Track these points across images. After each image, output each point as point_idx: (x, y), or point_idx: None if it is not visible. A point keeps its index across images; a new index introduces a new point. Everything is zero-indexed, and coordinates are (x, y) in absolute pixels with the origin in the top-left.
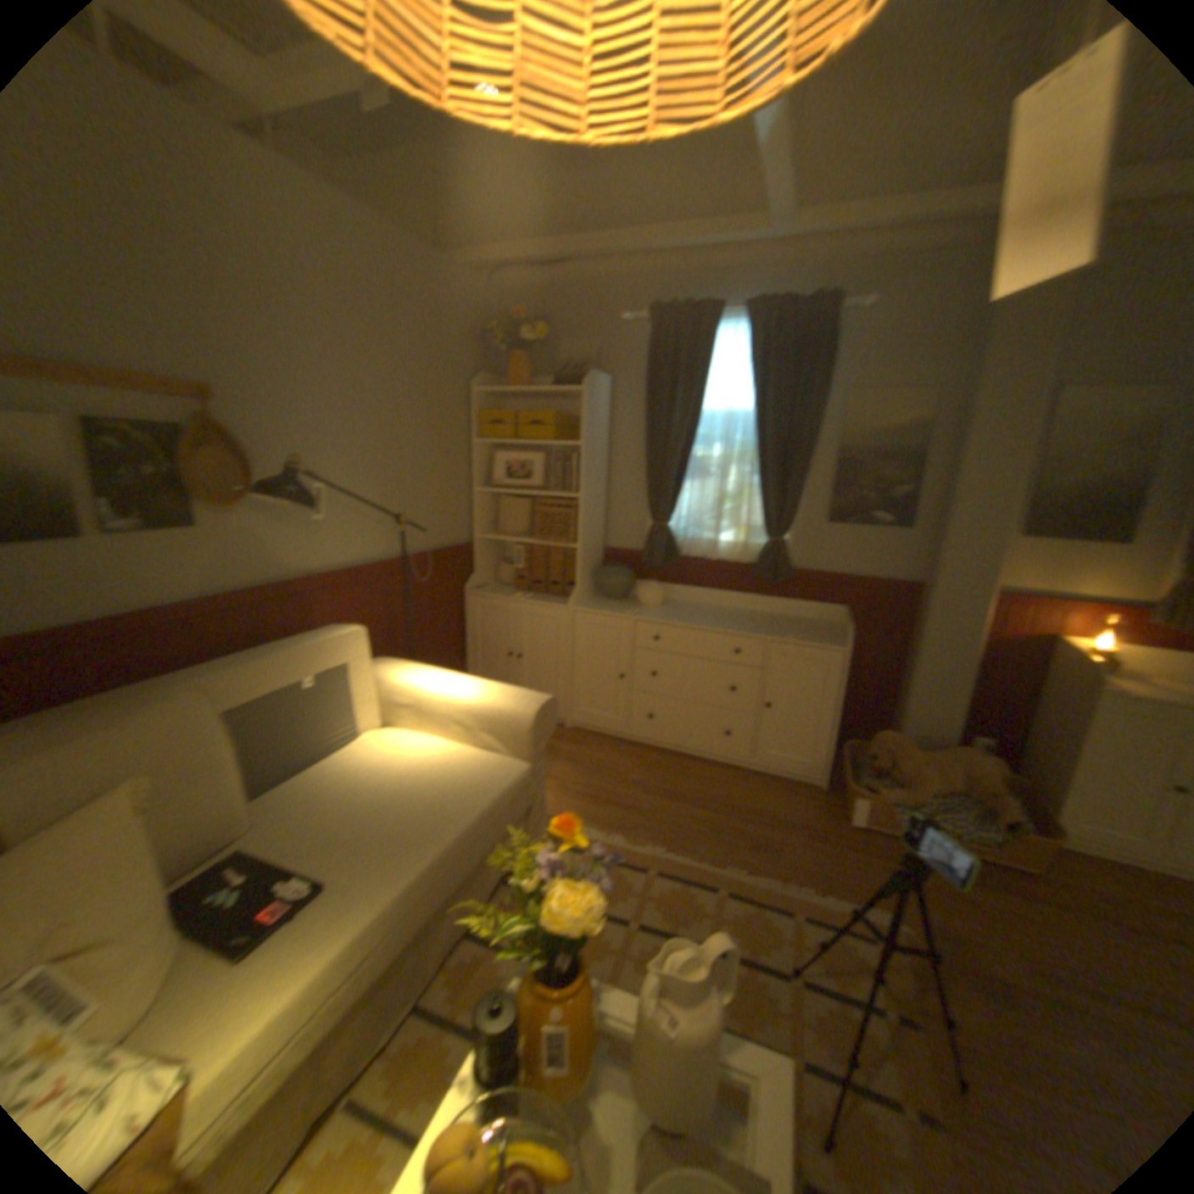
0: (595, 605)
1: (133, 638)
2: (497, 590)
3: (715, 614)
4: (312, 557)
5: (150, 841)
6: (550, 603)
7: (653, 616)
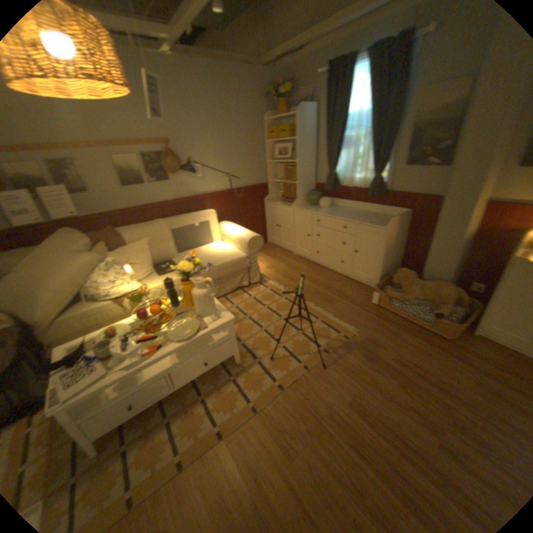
0: (301, 207)
1: (156, 210)
2: (274, 201)
3: (347, 212)
4: (201, 189)
5: (147, 251)
6: (286, 206)
7: (318, 212)
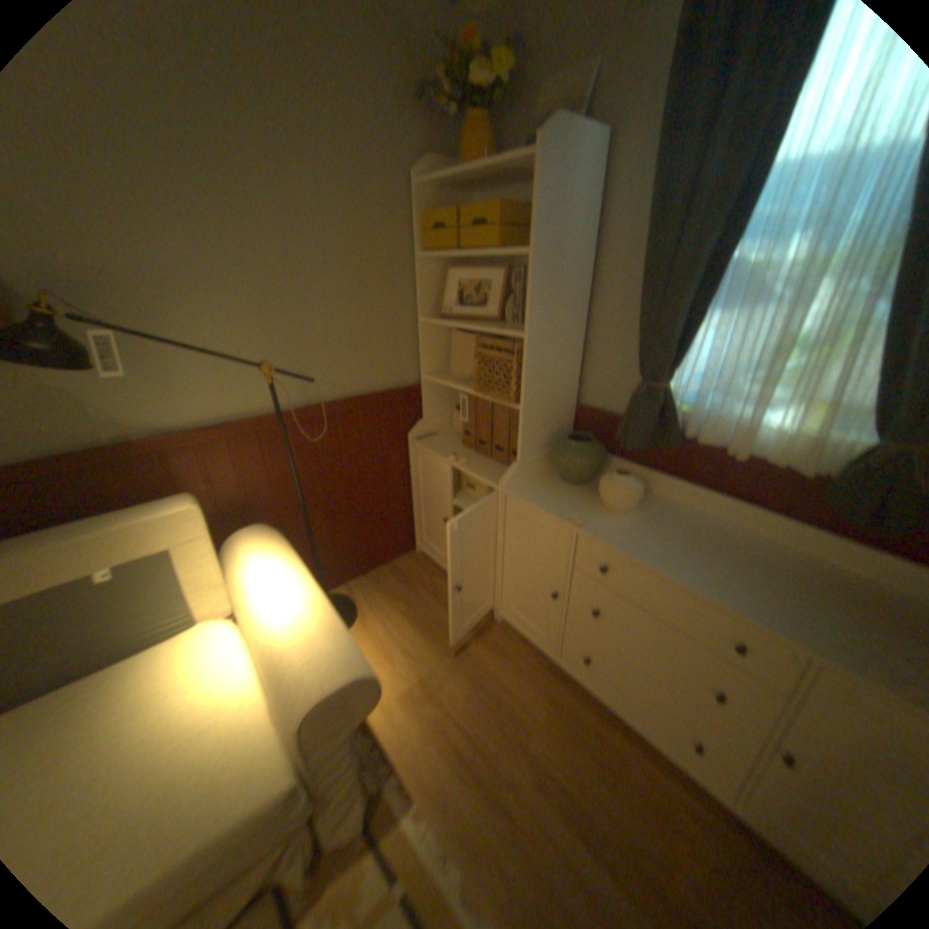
0: (535, 491)
1: None
2: (442, 443)
3: (725, 549)
4: (159, 415)
5: None
6: (482, 476)
7: (608, 534)
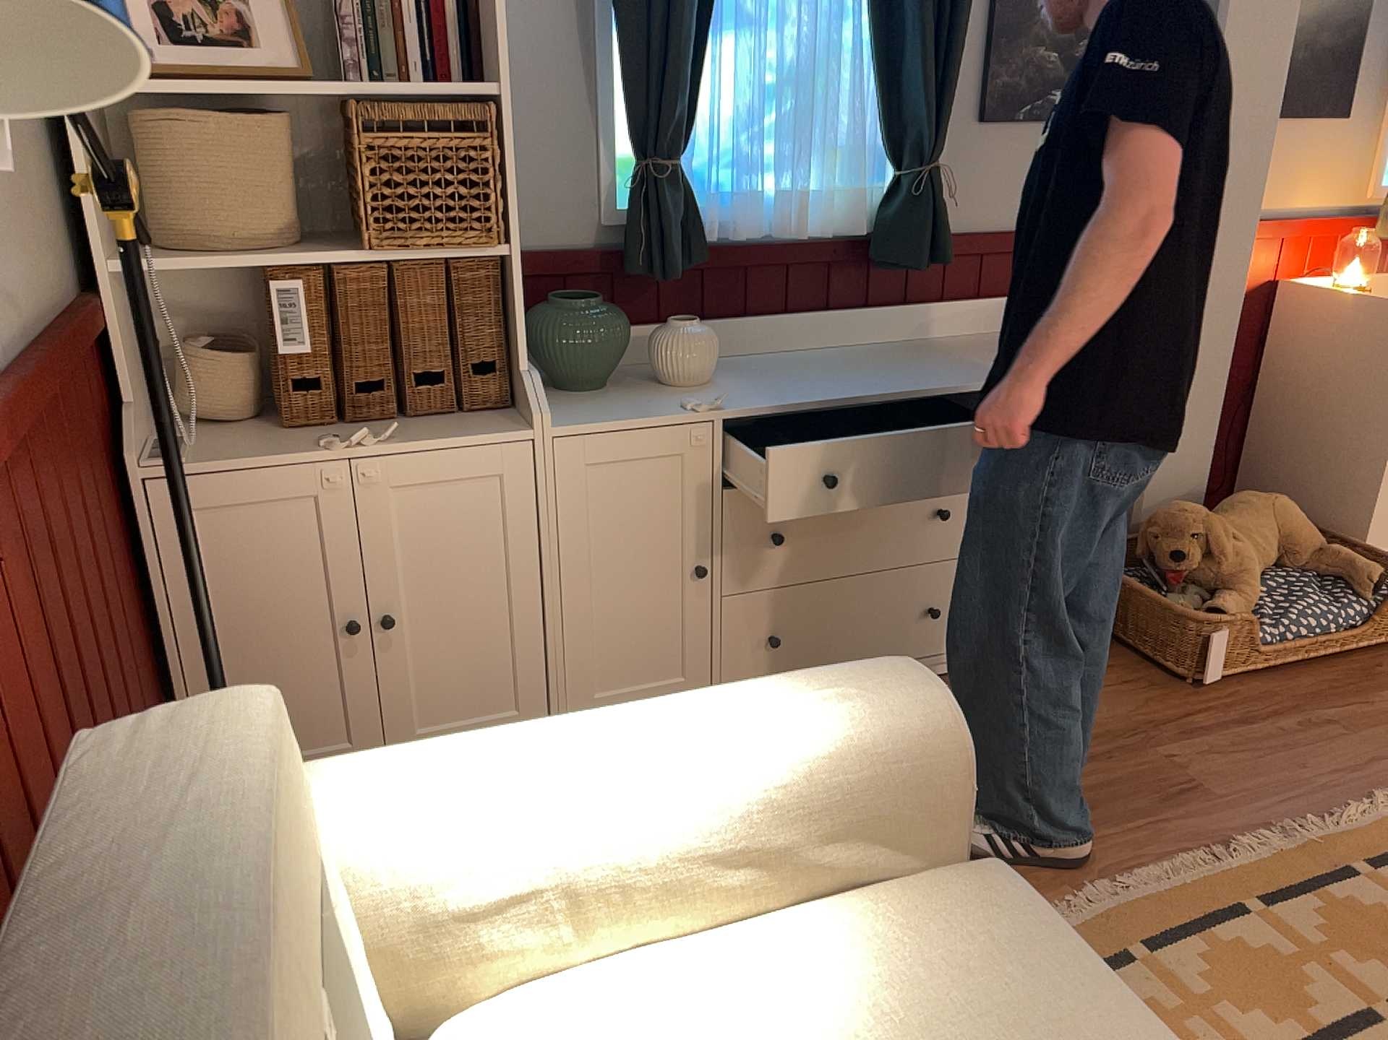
0: (578, 412)
1: None
2: (225, 445)
3: (827, 365)
4: None
5: None
6: (457, 437)
7: (748, 400)
